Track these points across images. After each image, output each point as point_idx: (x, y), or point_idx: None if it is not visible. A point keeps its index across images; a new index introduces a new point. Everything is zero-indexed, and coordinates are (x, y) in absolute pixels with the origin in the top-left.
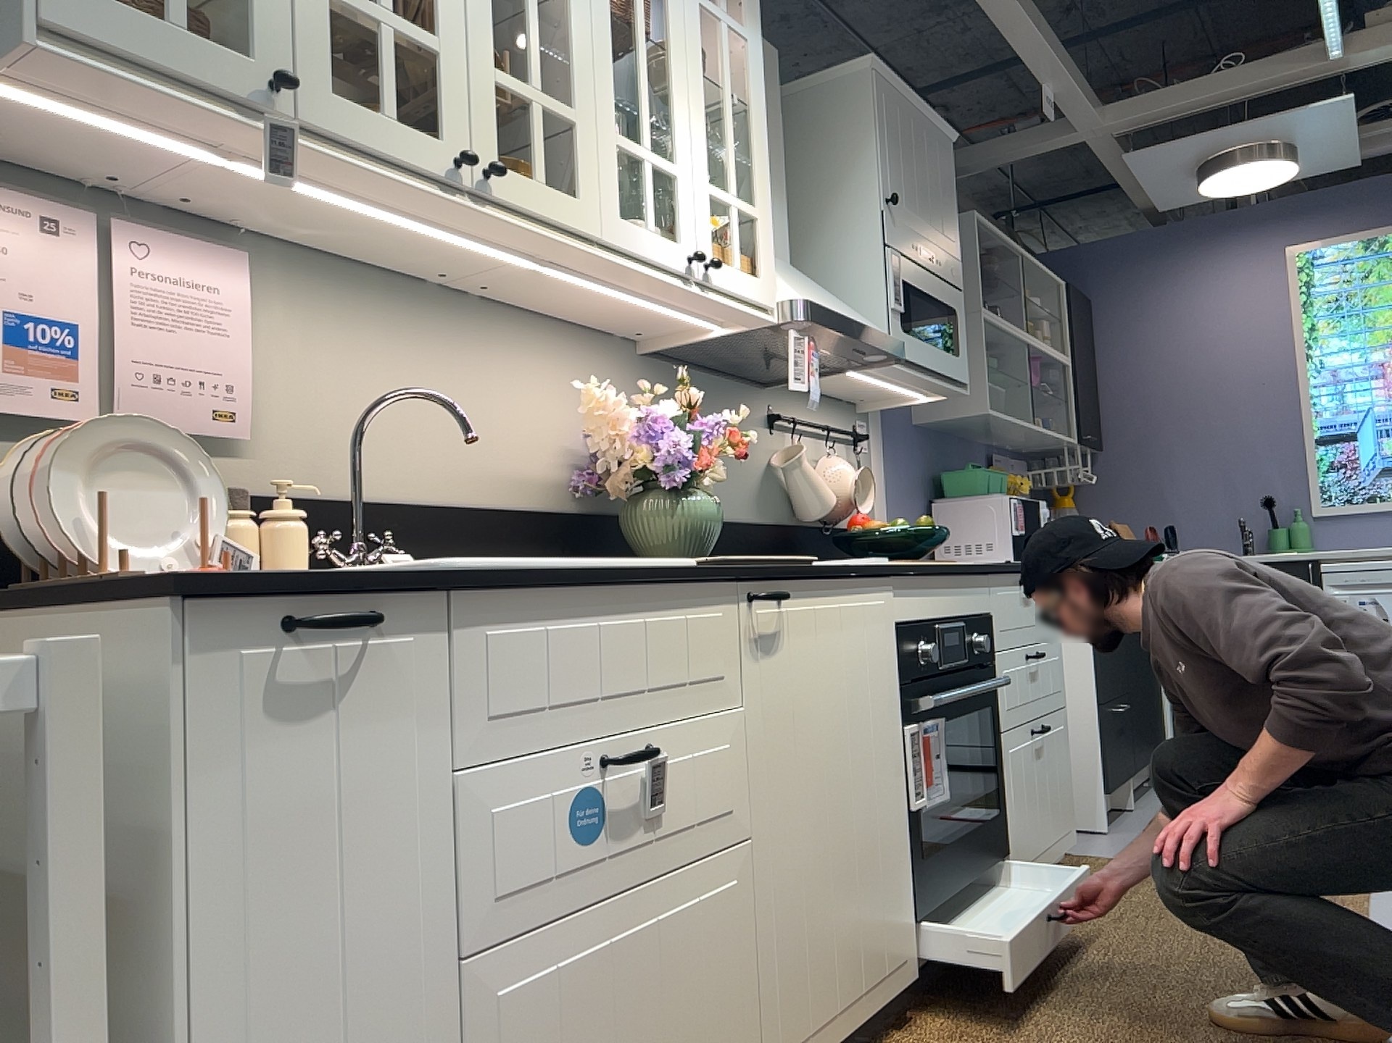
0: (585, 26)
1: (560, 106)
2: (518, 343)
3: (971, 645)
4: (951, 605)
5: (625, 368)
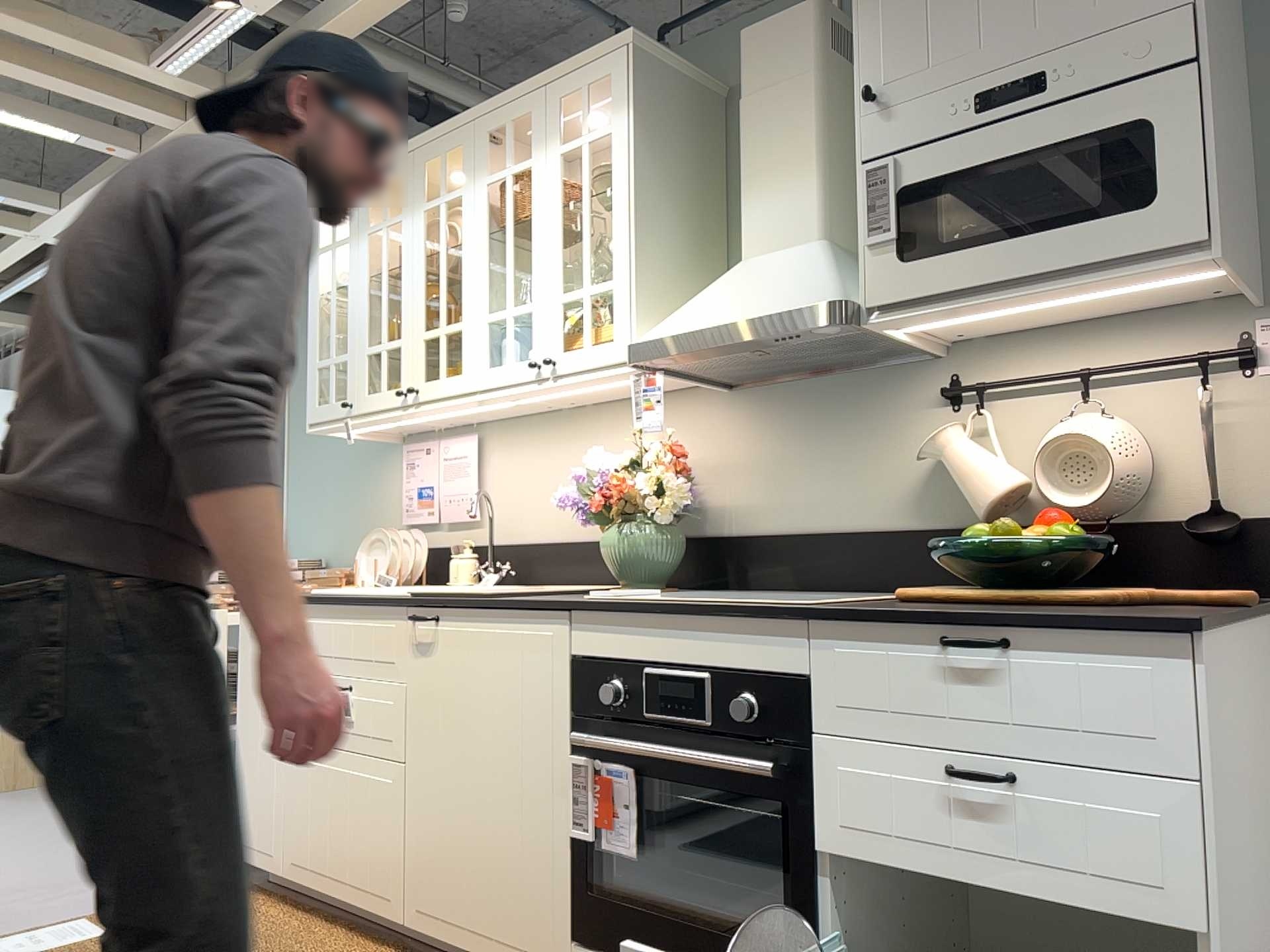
0: (469, 263)
1: (453, 325)
2: (615, 423)
3: (730, 708)
4: (684, 651)
5: (709, 409)
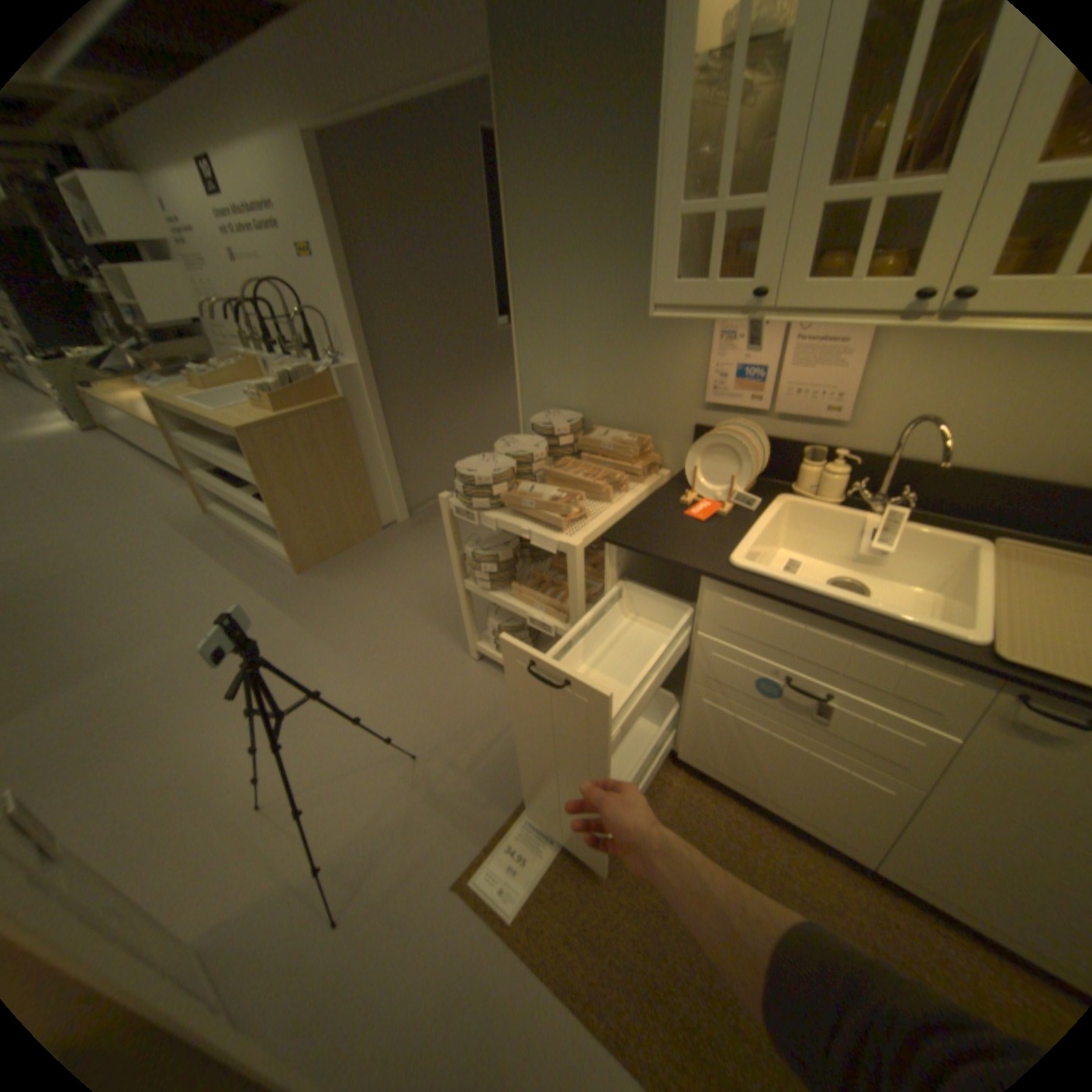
0: None
1: None
2: None
3: None
4: None
5: None
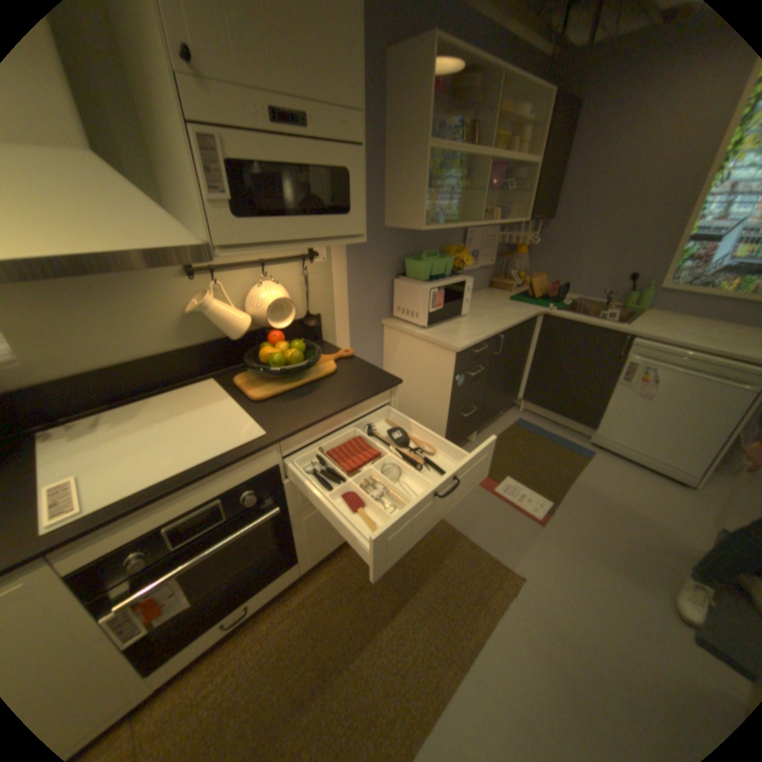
0: None
1: None
2: None
3: (235, 503)
4: (194, 500)
5: None
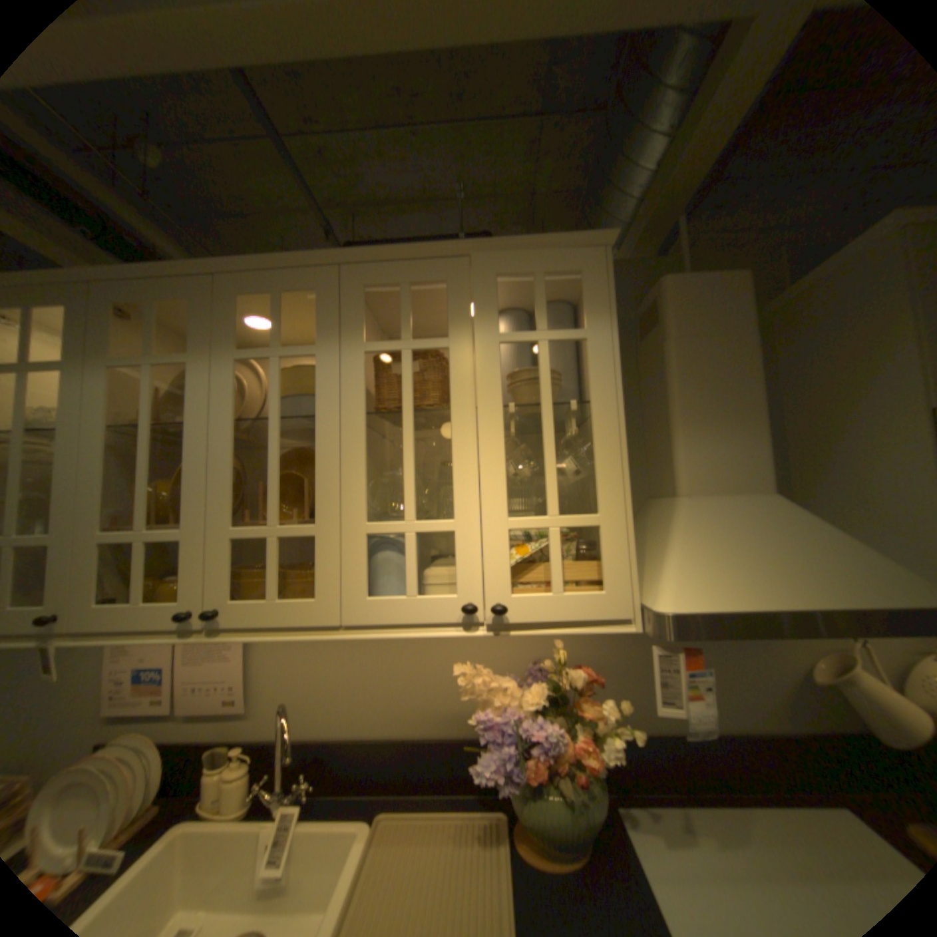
0: (331, 447)
1: (298, 528)
2: None
3: None
4: None
5: None
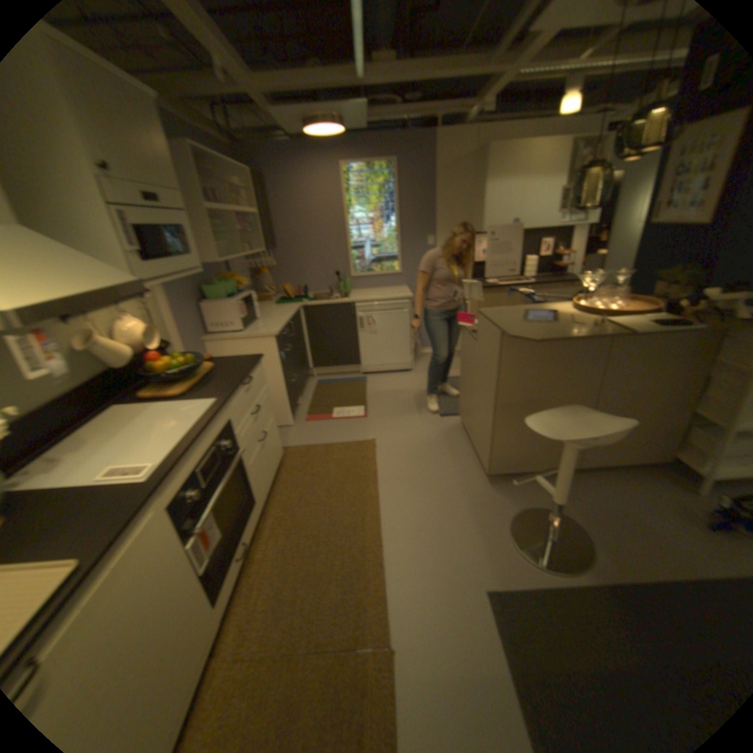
0: None
1: None
2: None
3: (222, 450)
4: (206, 447)
5: None
